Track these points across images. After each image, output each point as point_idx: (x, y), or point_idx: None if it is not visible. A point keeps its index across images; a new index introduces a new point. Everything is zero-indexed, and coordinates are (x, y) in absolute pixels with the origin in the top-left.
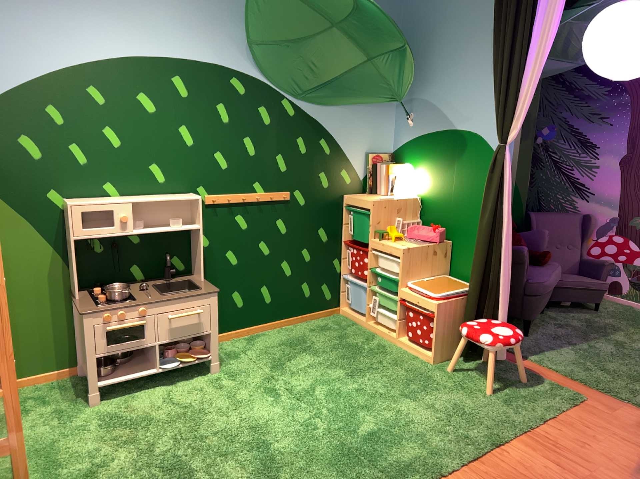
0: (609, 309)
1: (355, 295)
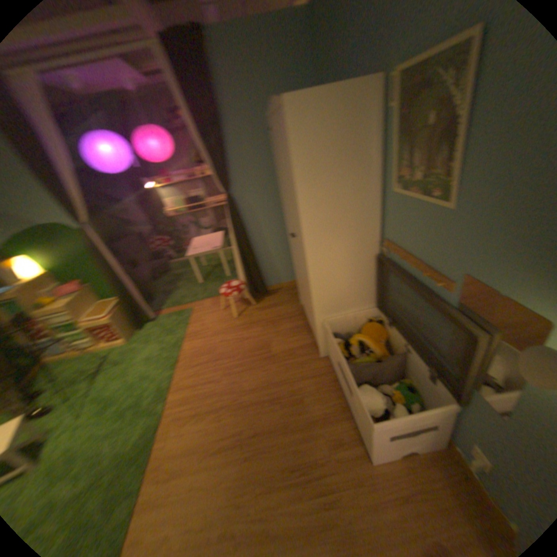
0: (176, 267)
1: (51, 346)
